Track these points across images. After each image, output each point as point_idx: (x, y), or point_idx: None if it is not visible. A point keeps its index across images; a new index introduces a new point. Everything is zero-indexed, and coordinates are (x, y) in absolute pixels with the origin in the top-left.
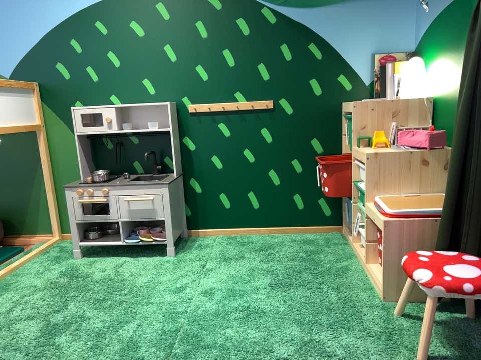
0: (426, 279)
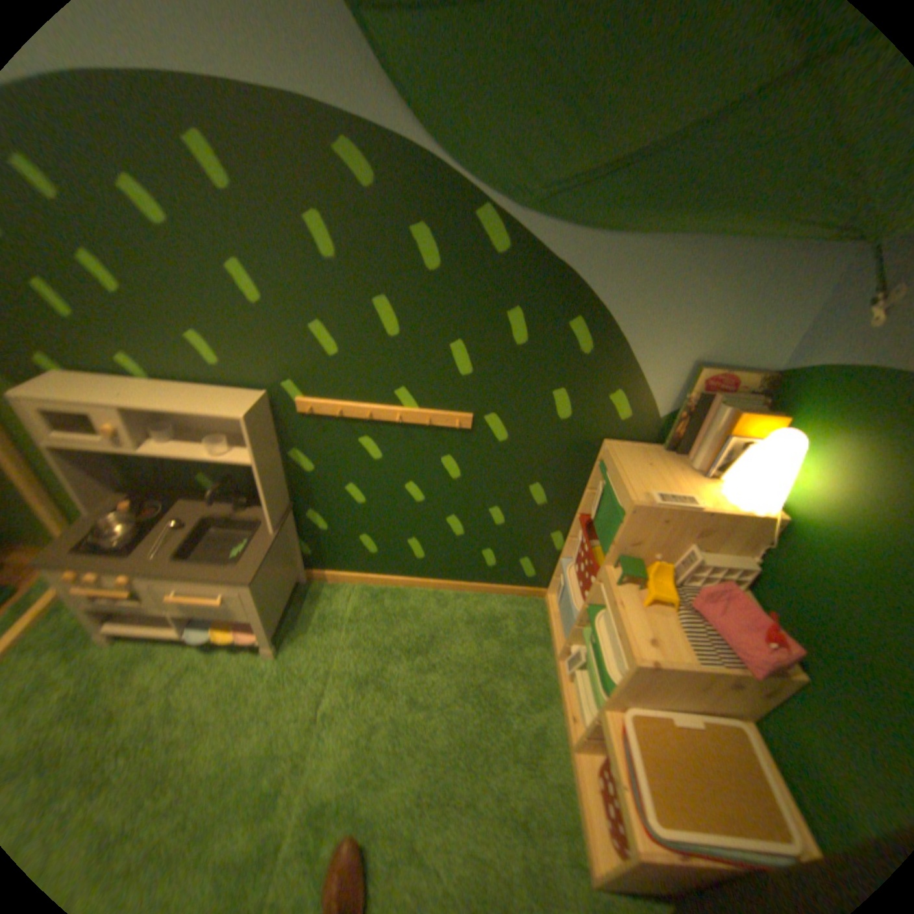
0: None
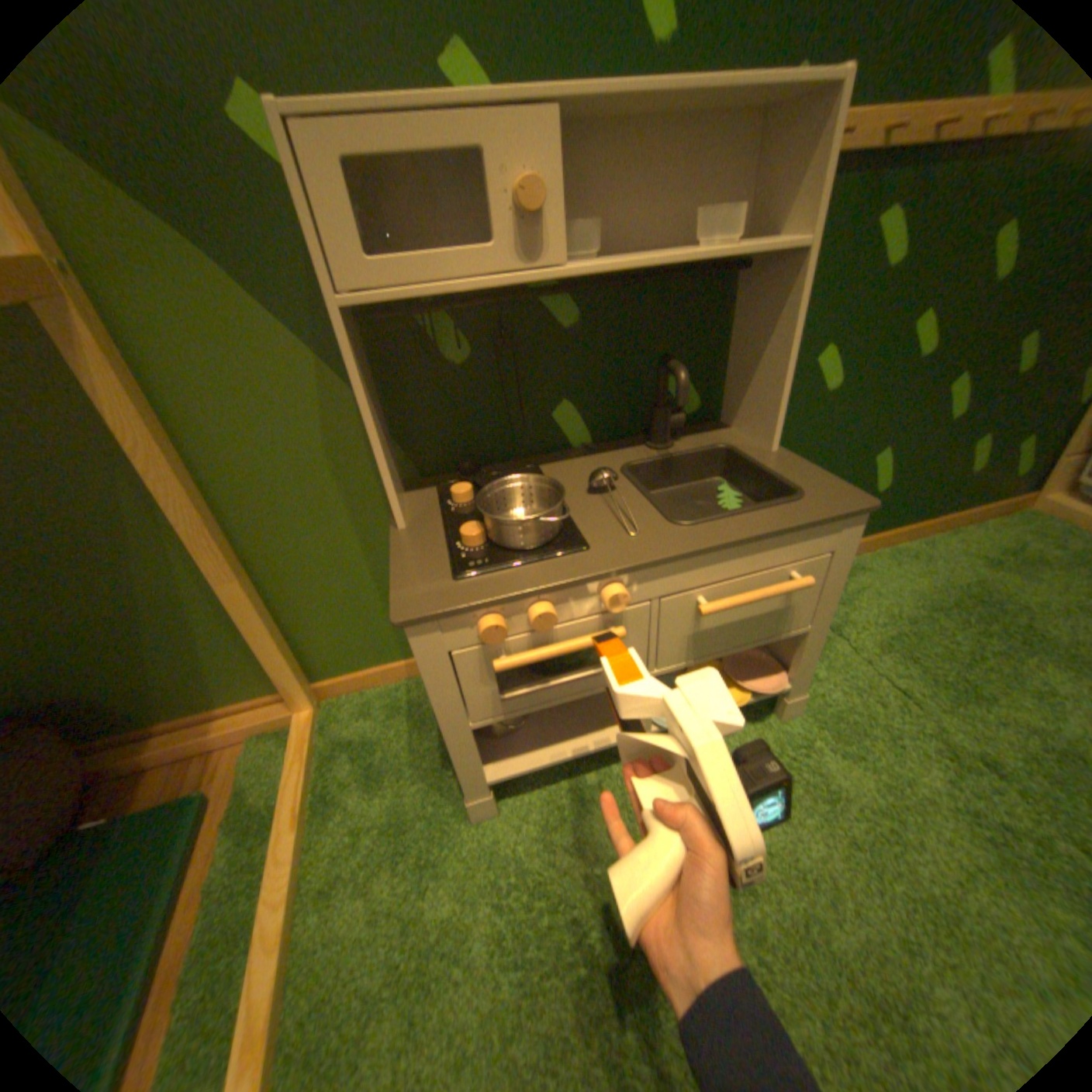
0: None
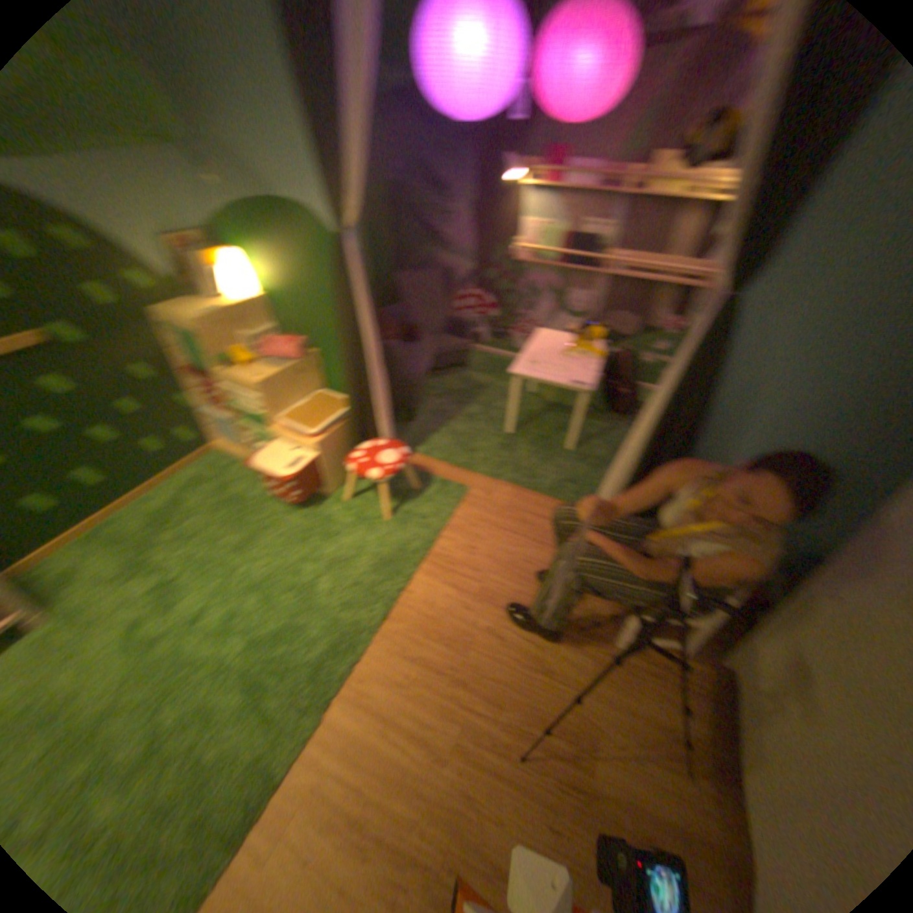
0: (374, 476)
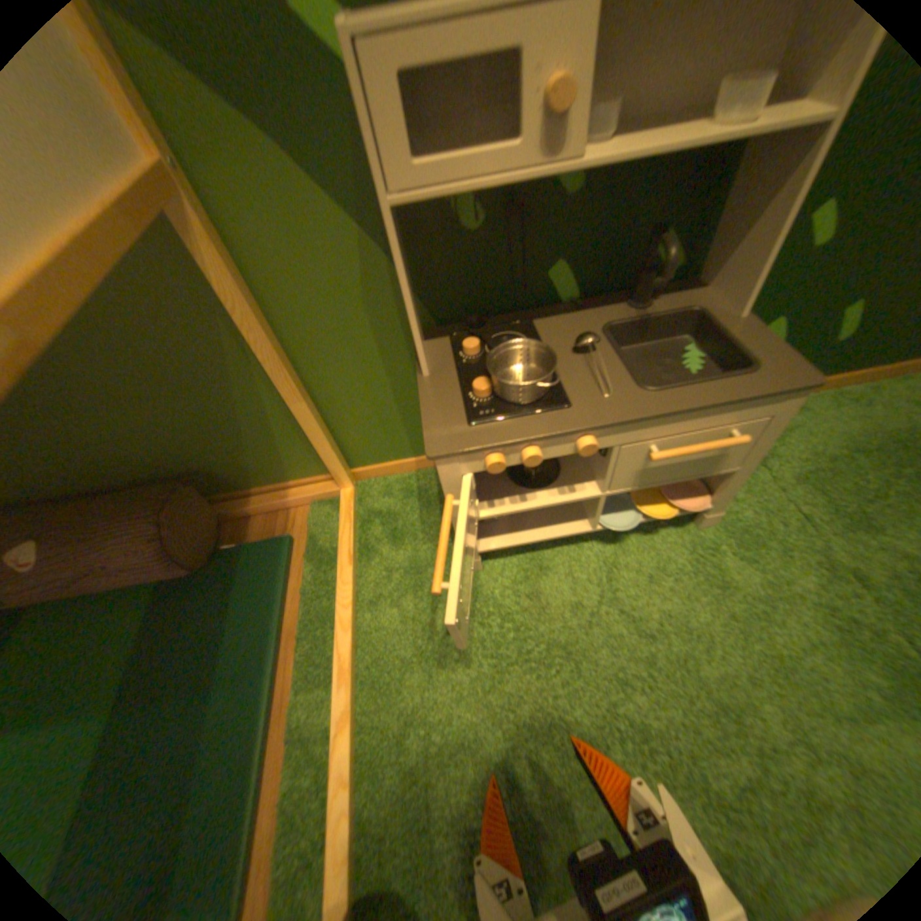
0: None
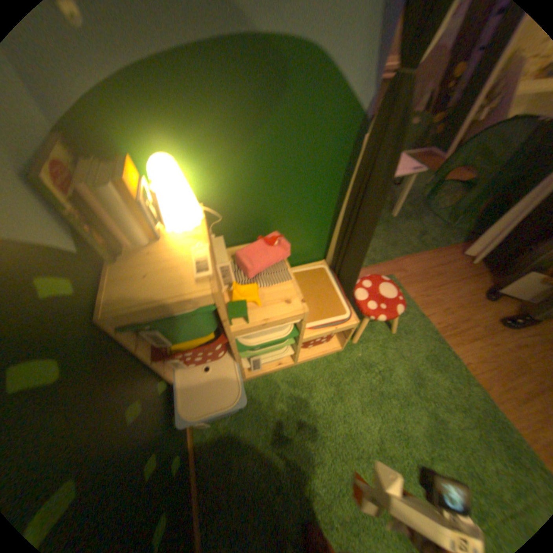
0: (403, 309)
